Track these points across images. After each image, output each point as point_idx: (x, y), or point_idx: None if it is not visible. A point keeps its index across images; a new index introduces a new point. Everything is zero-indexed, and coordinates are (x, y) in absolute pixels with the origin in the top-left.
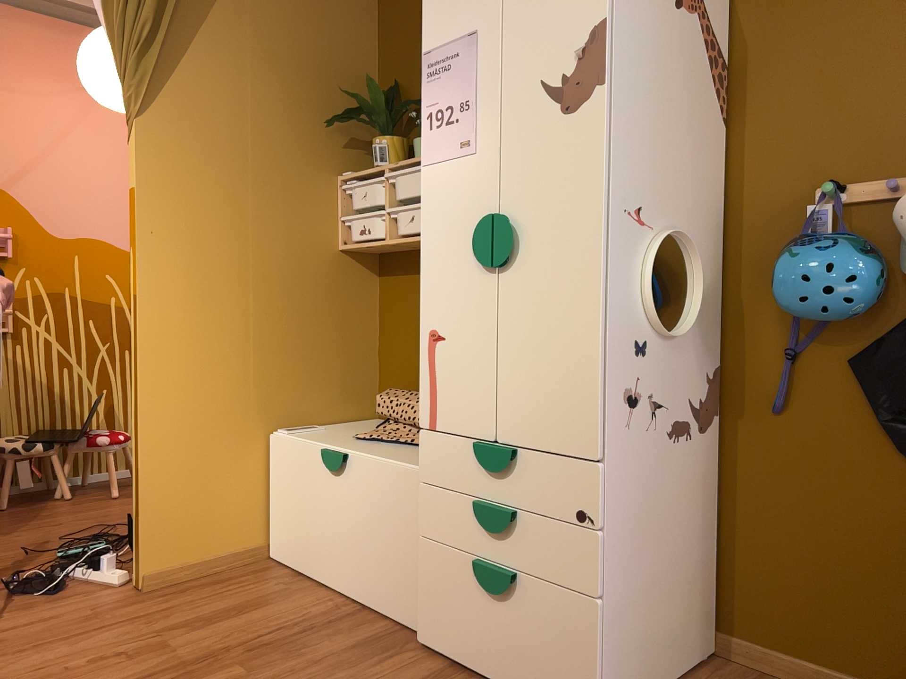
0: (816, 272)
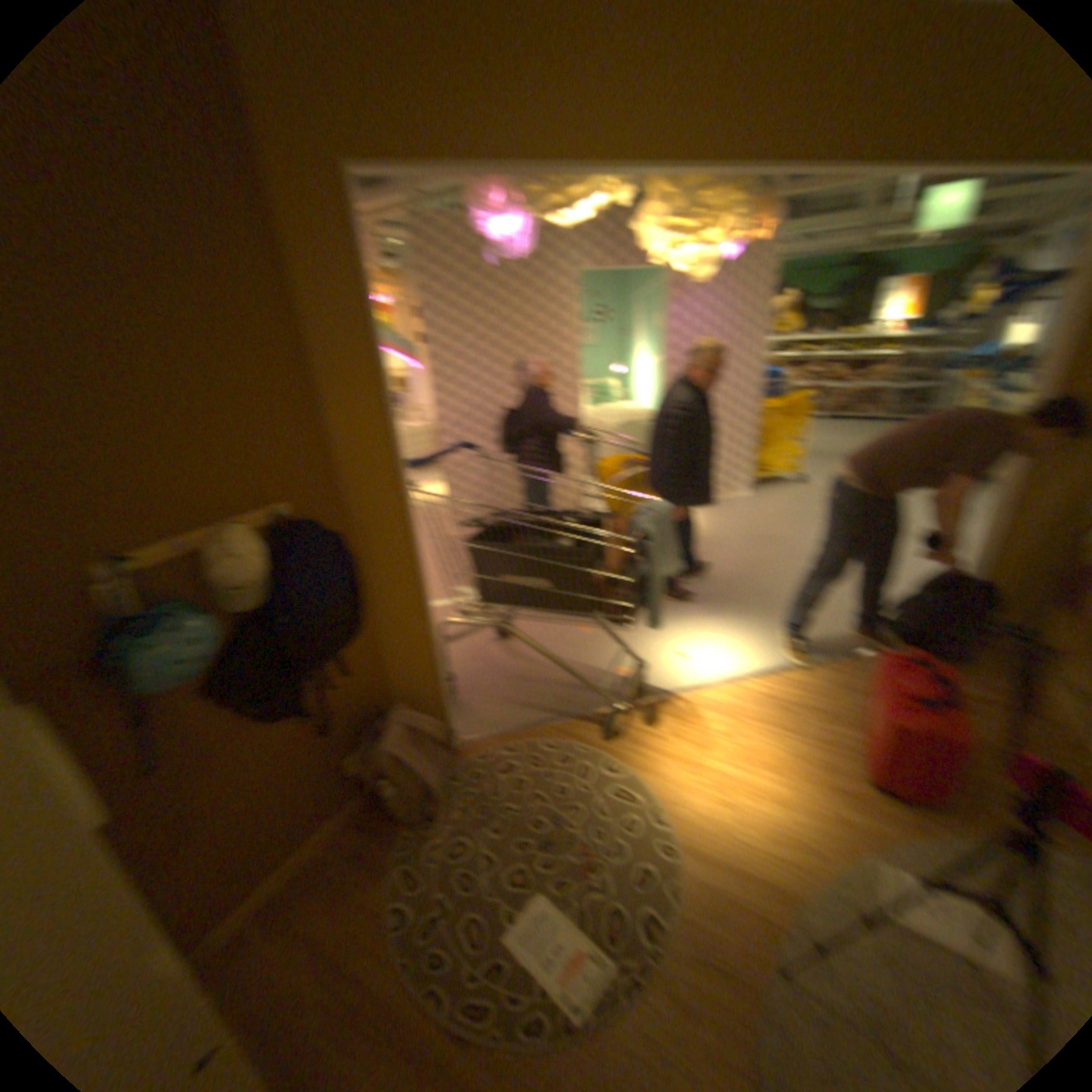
0: (177, 653)
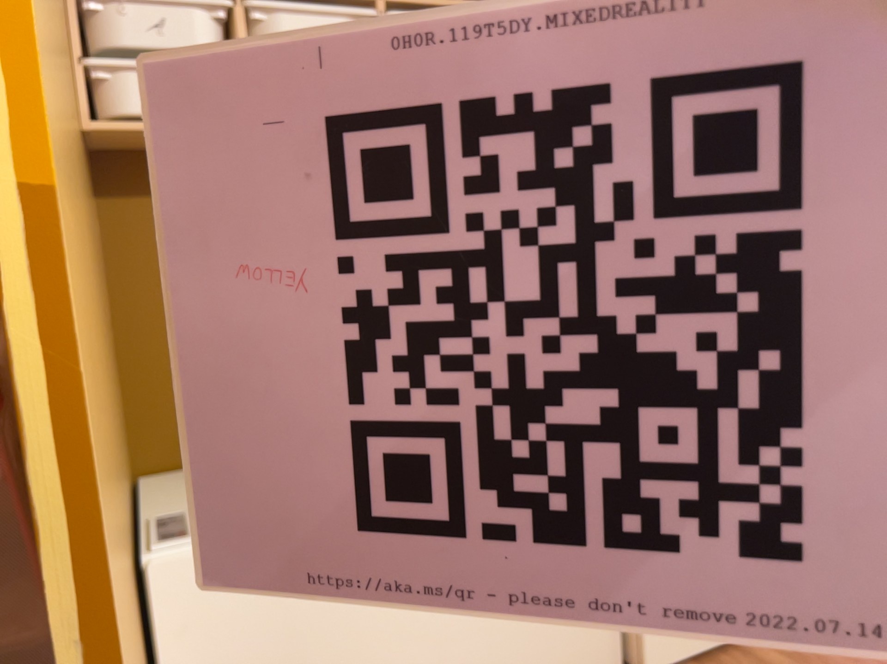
0: None
